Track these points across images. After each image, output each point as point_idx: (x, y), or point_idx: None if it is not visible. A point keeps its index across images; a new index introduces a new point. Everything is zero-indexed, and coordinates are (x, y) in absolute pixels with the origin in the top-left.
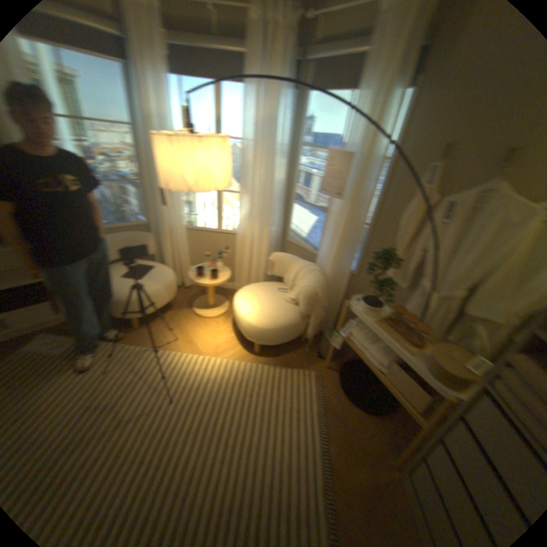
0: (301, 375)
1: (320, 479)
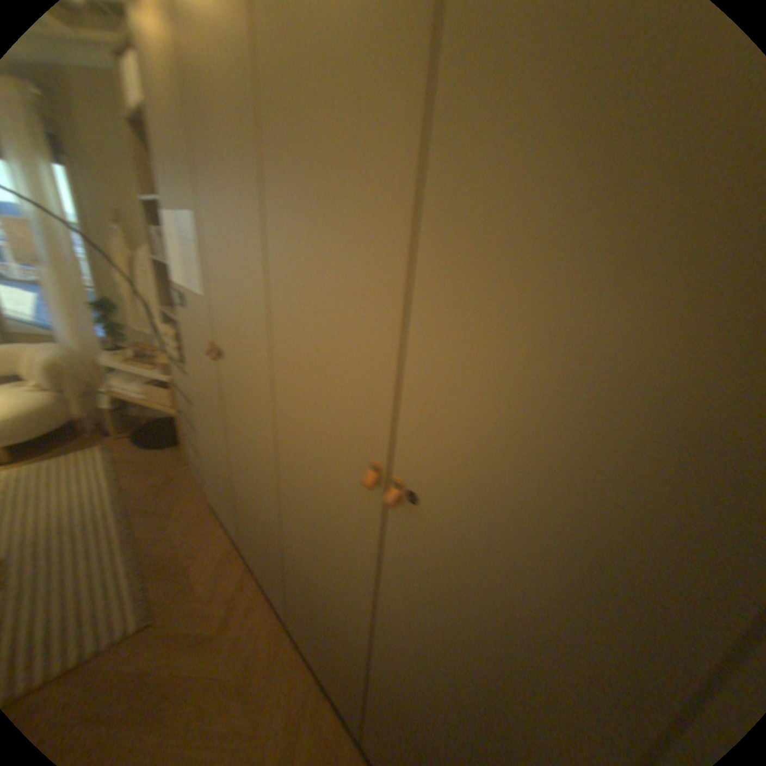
0: (77, 455)
1: (104, 500)
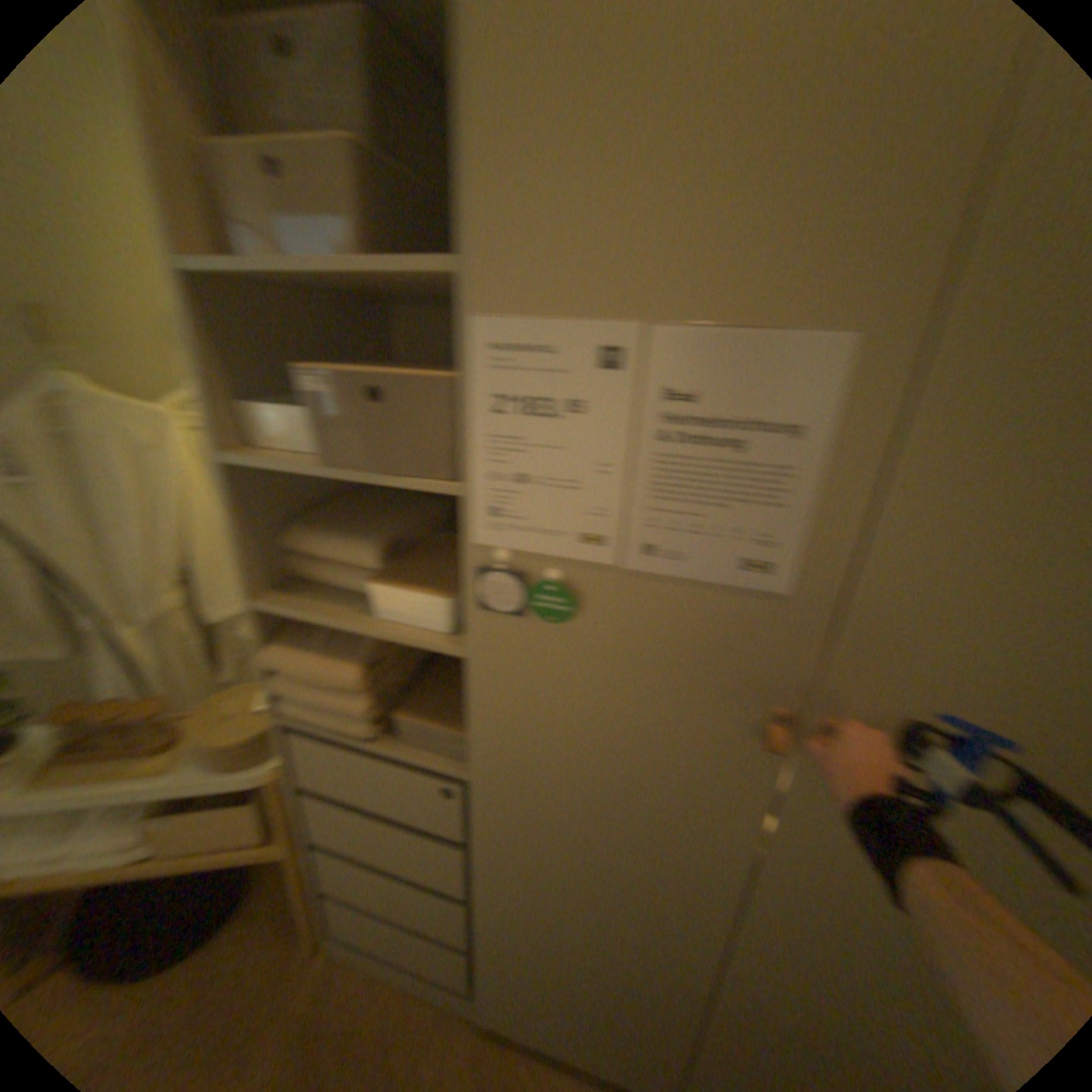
0: None
1: None
